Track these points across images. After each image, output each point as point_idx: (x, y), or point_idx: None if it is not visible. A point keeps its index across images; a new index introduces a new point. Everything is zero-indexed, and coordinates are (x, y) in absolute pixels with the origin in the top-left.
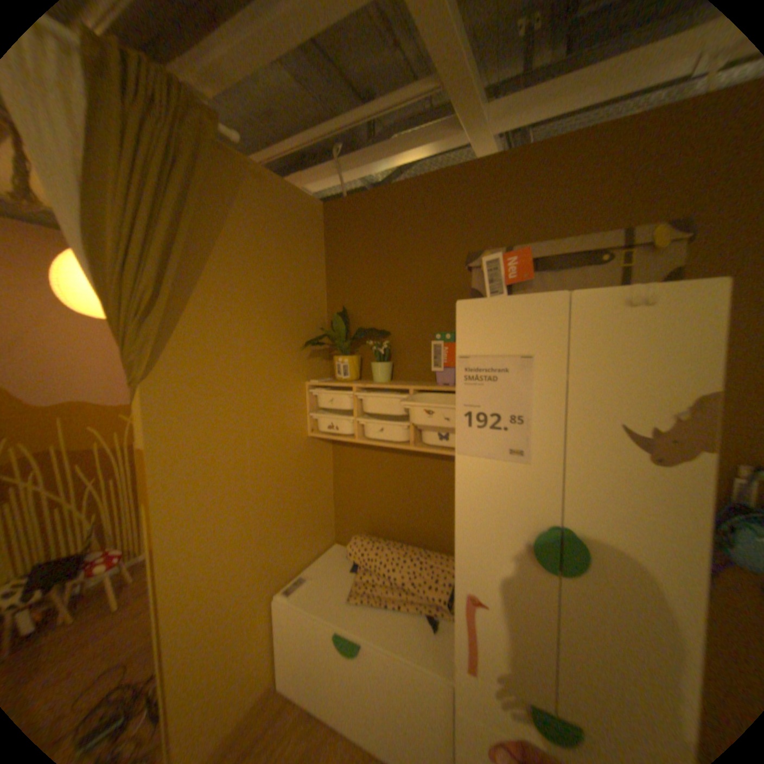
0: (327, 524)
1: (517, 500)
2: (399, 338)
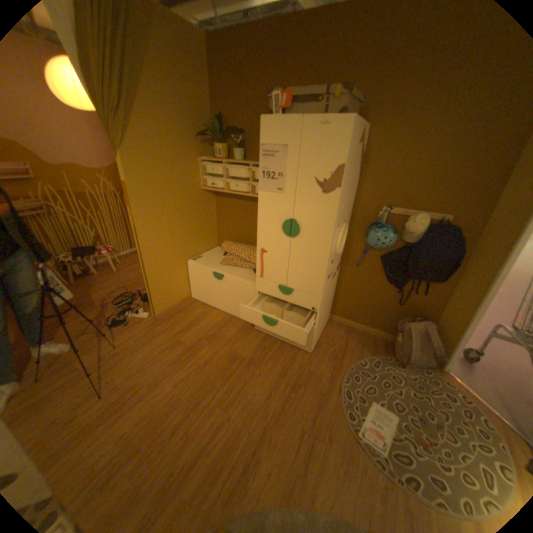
0: (213, 237)
1: (278, 210)
2: (248, 135)
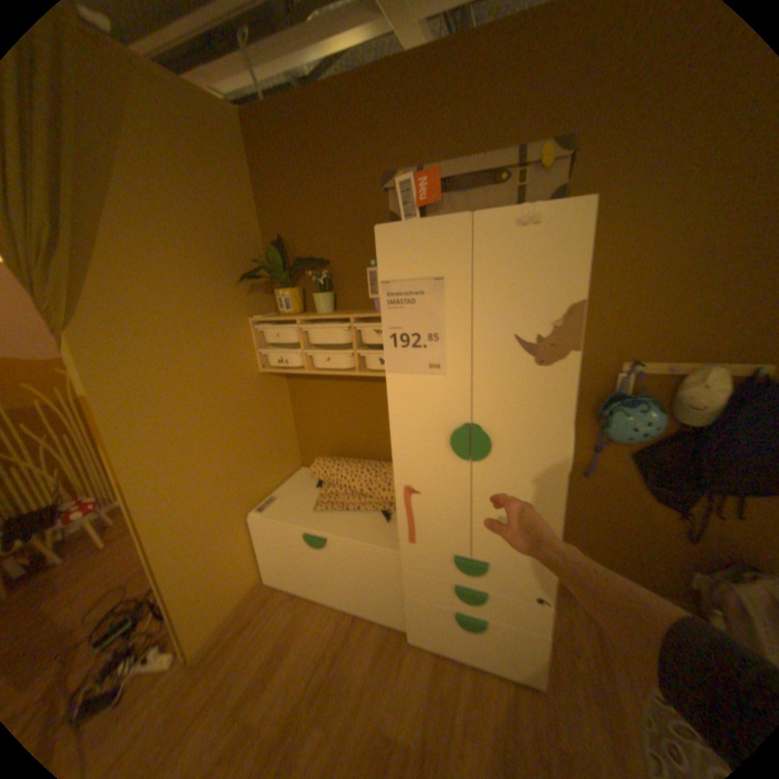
0: (292, 451)
1: (436, 406)
2: (338, 266)
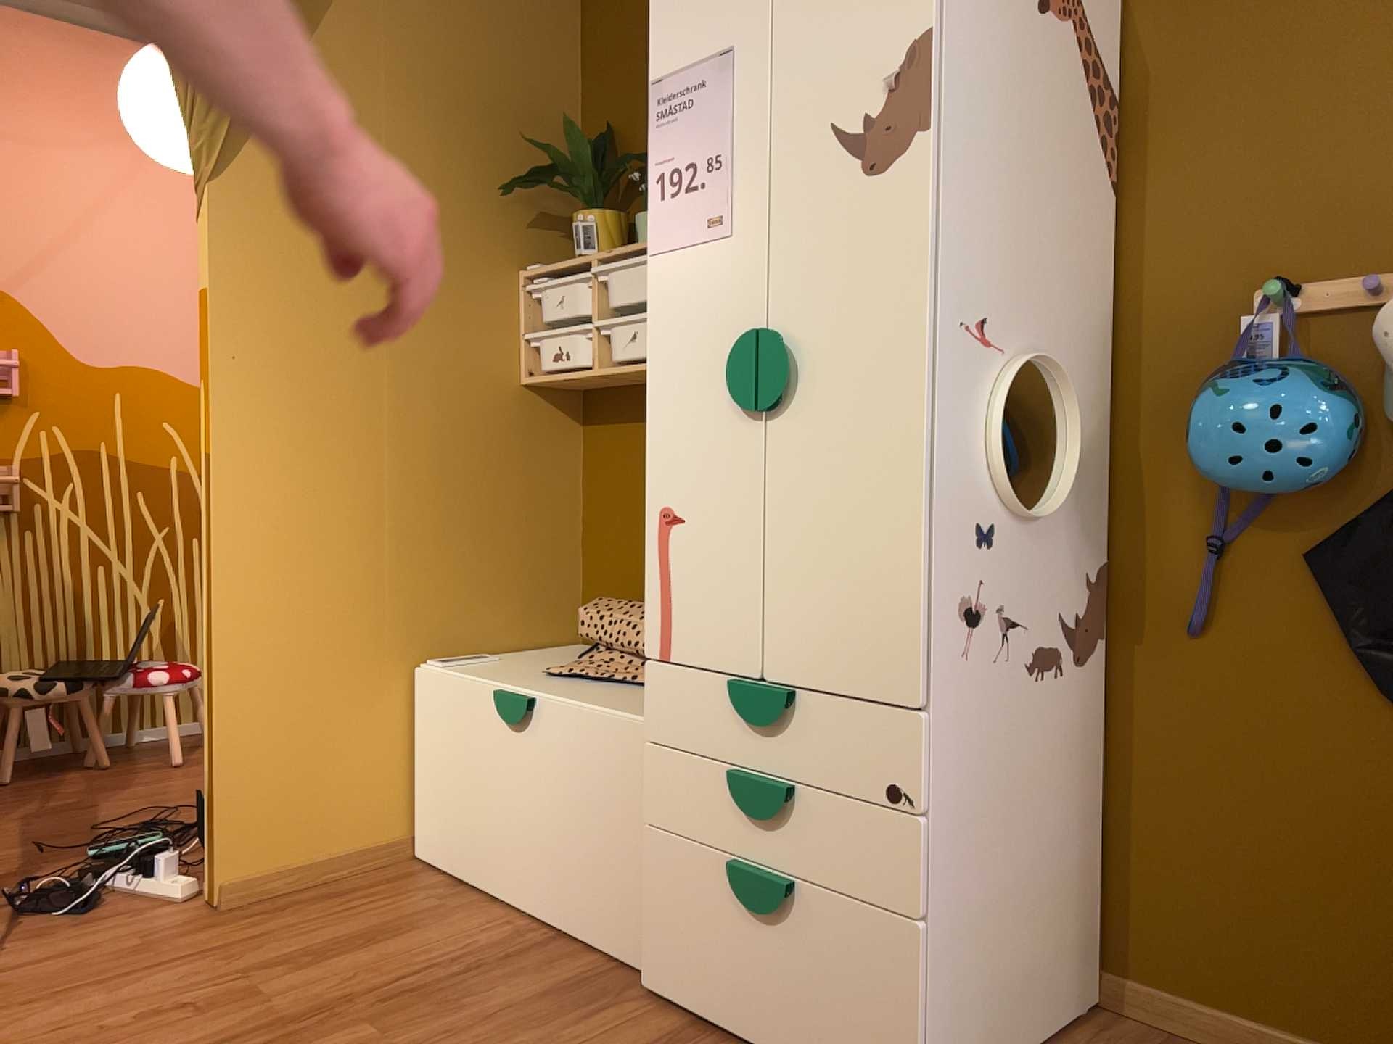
0: (560, 594)
1: (717, 305)
2: None
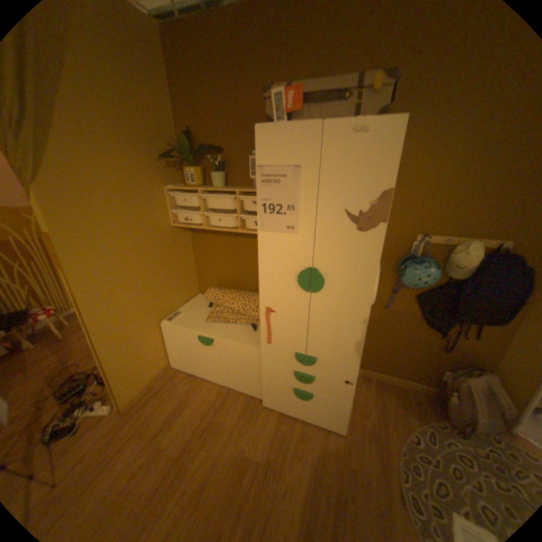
0: (192, 283)
1: (290, 255)
2: (229, 153)
